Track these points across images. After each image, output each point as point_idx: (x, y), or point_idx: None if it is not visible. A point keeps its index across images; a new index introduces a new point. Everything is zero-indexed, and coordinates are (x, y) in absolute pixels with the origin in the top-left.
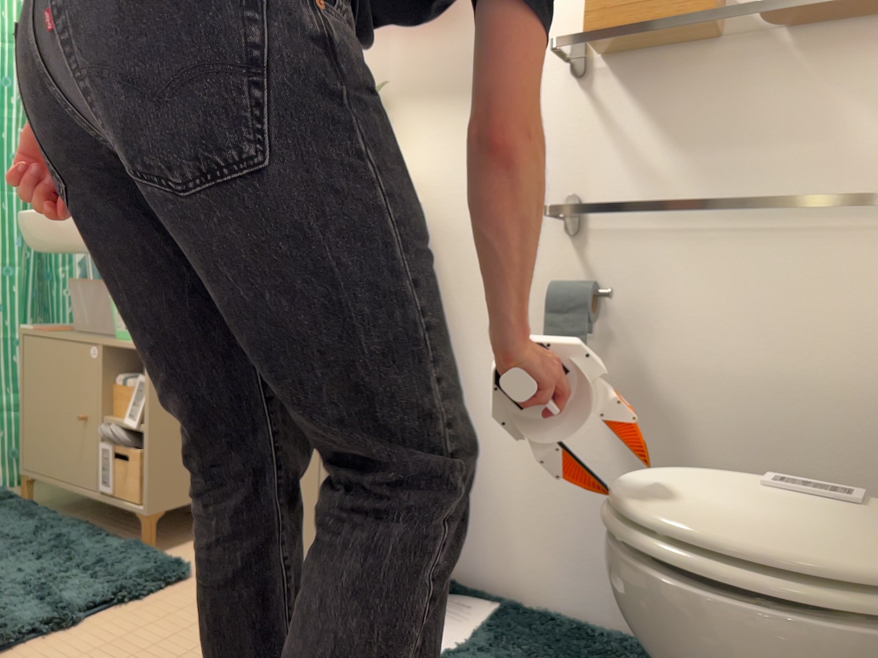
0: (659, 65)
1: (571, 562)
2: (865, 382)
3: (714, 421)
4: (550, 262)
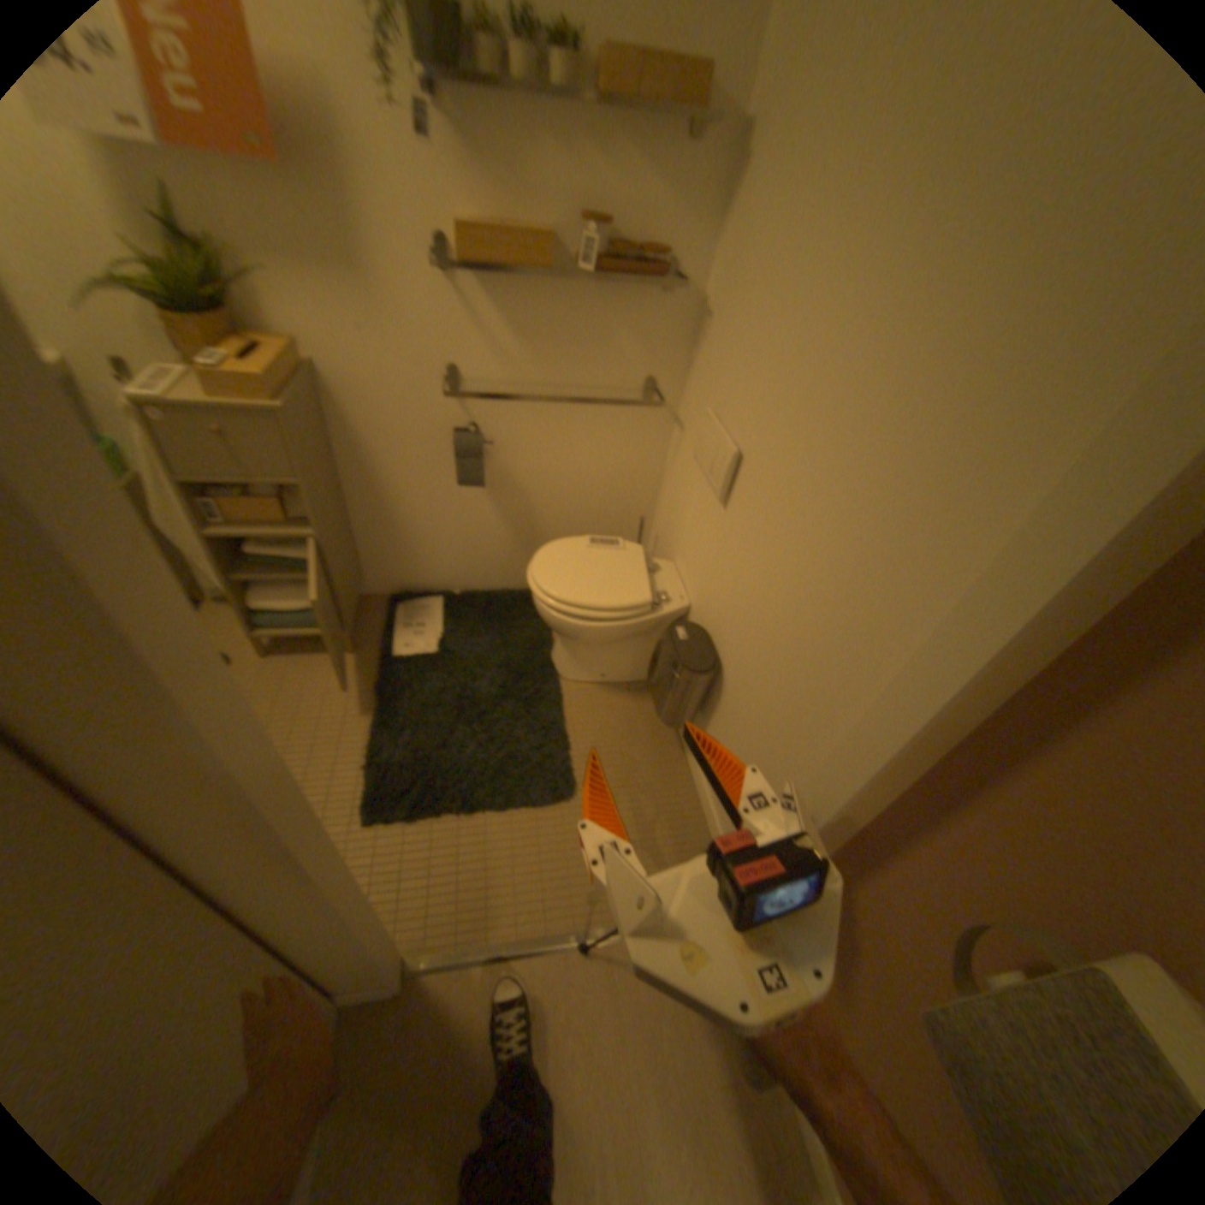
0: (505, 273)
1: (475, 566)
2: (612, 470)
3: (545, 493)
4: (439, 410)
